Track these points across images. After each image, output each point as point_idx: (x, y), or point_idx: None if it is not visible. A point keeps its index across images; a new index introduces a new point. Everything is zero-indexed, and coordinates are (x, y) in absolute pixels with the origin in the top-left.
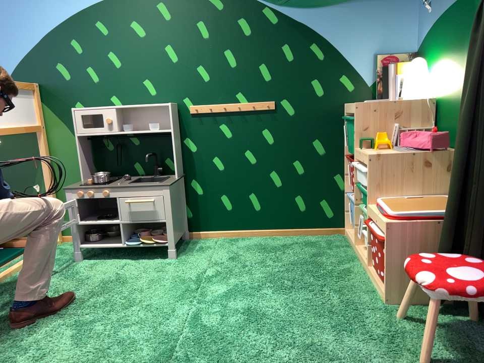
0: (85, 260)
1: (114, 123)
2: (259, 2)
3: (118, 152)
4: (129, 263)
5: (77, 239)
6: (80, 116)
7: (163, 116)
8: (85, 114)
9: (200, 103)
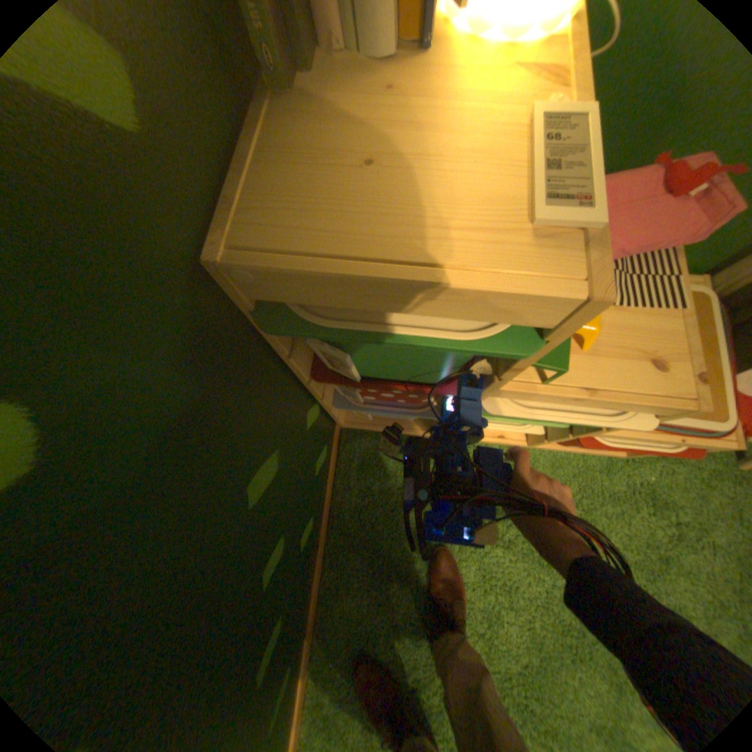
0: None
1: None
2: None
3: None
4: None
5: None
6: None
7: None
8: None
9: None
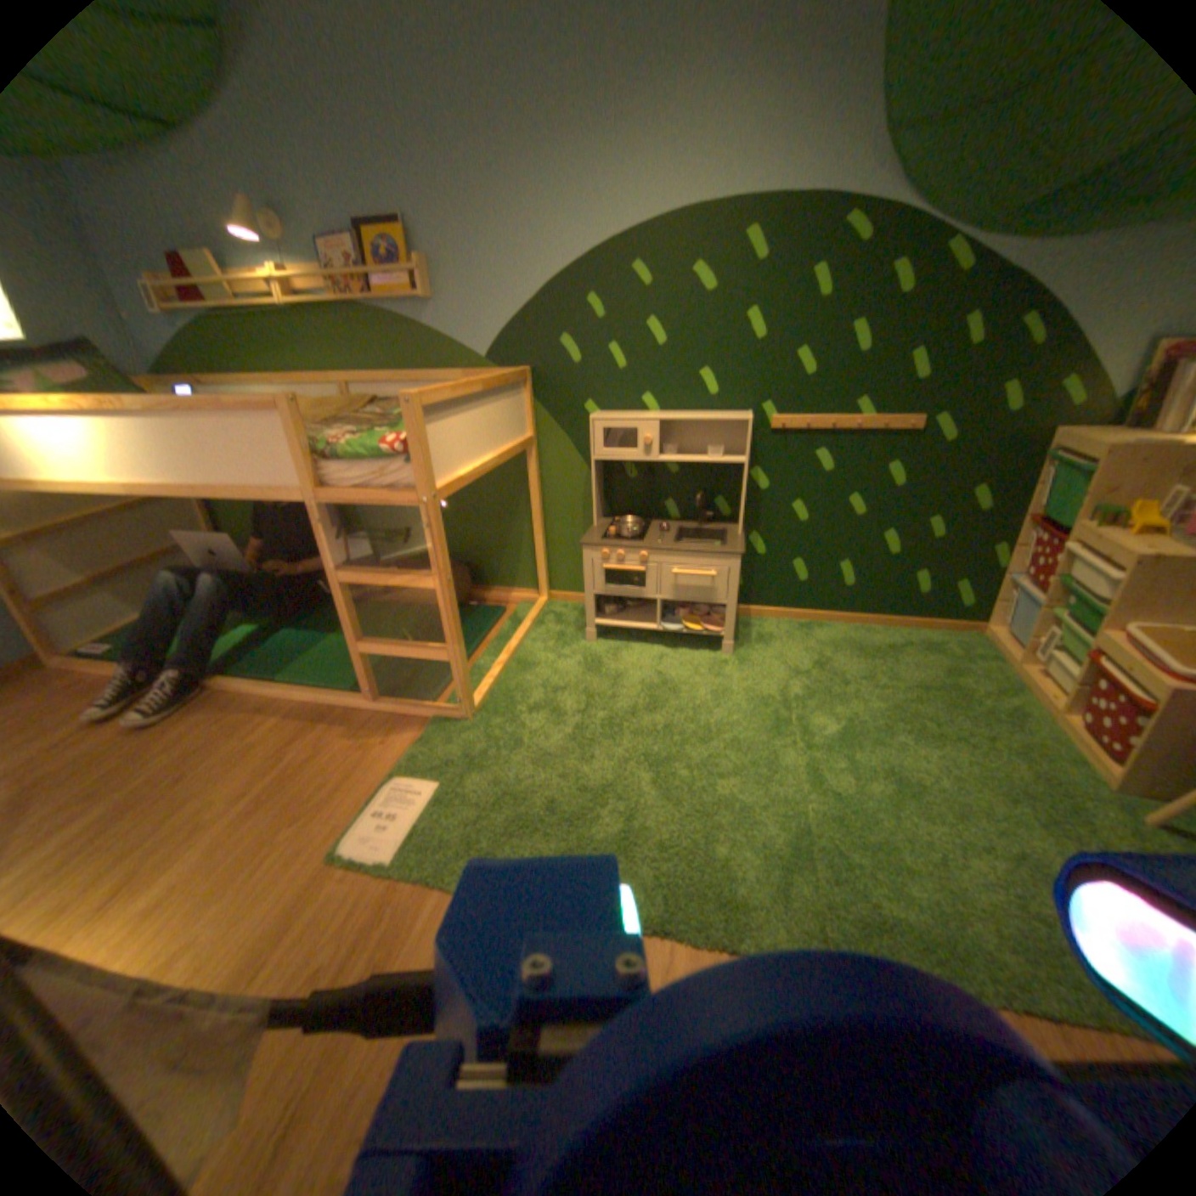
0: (597, 637)
1: (652, 442)
2: (943, 223)
3: (641, 479)
4: (663, 650)
5: (592, 610)
6: (600, 427)
7: (724, 429)
8: (609, 424)
9: (788, 410)
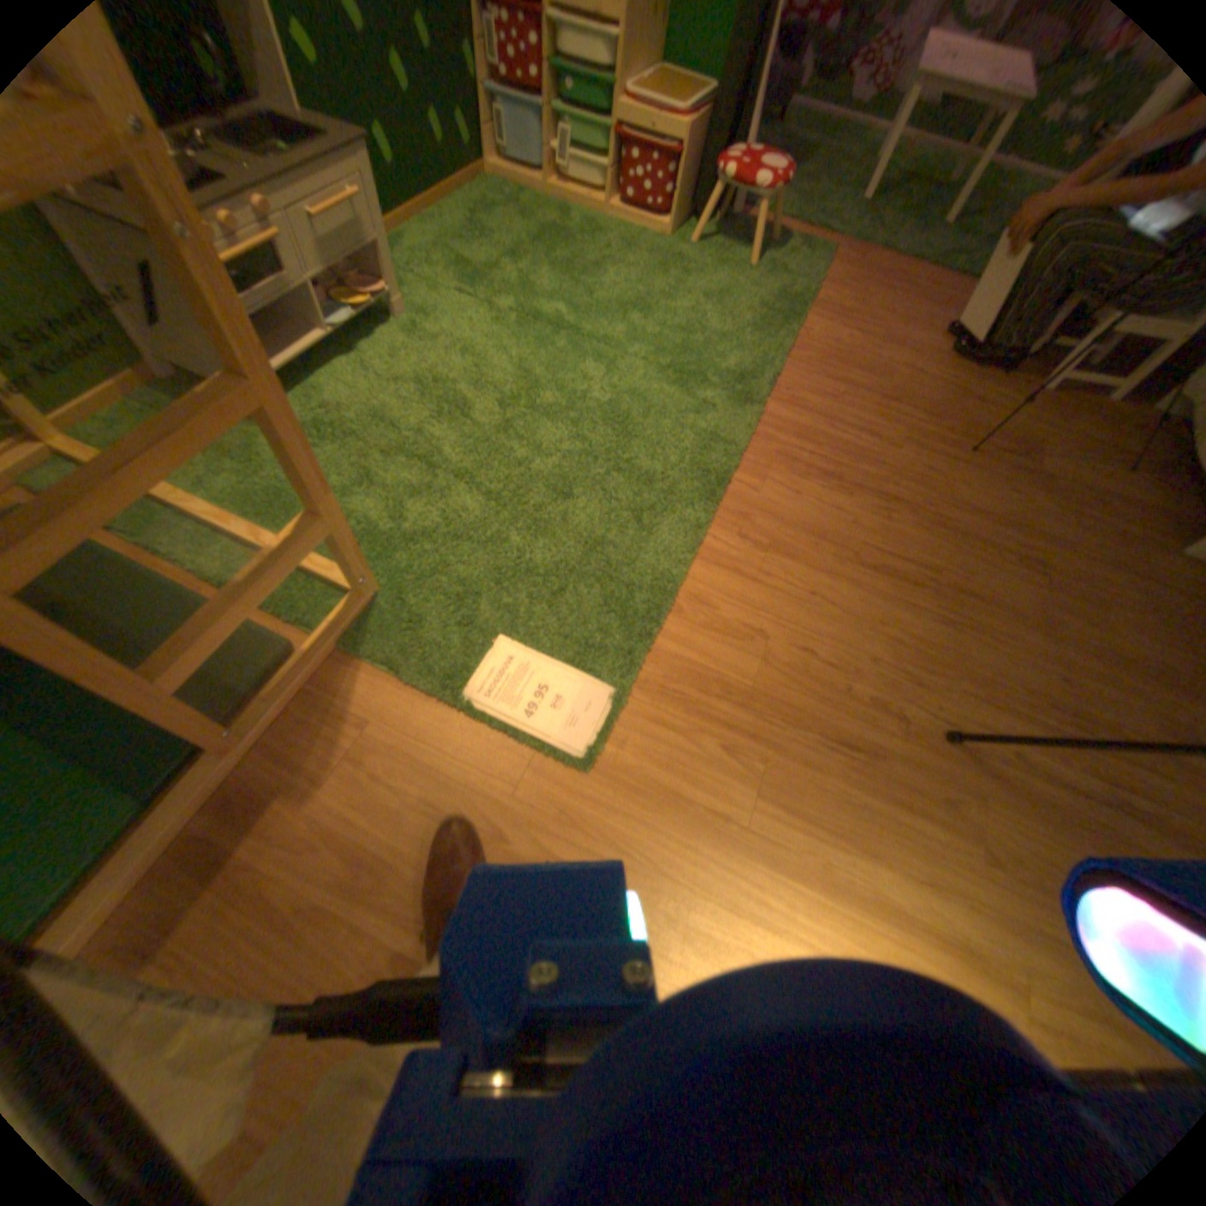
0: None
1: None
2: None
3: None
4: (347, 357)
5: None
6: None
7: None
8: None
9: None
